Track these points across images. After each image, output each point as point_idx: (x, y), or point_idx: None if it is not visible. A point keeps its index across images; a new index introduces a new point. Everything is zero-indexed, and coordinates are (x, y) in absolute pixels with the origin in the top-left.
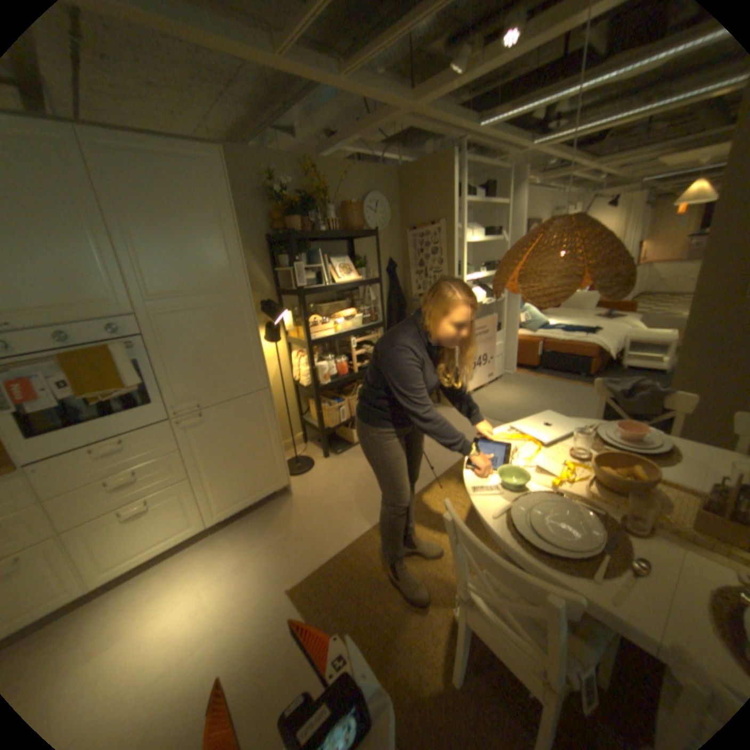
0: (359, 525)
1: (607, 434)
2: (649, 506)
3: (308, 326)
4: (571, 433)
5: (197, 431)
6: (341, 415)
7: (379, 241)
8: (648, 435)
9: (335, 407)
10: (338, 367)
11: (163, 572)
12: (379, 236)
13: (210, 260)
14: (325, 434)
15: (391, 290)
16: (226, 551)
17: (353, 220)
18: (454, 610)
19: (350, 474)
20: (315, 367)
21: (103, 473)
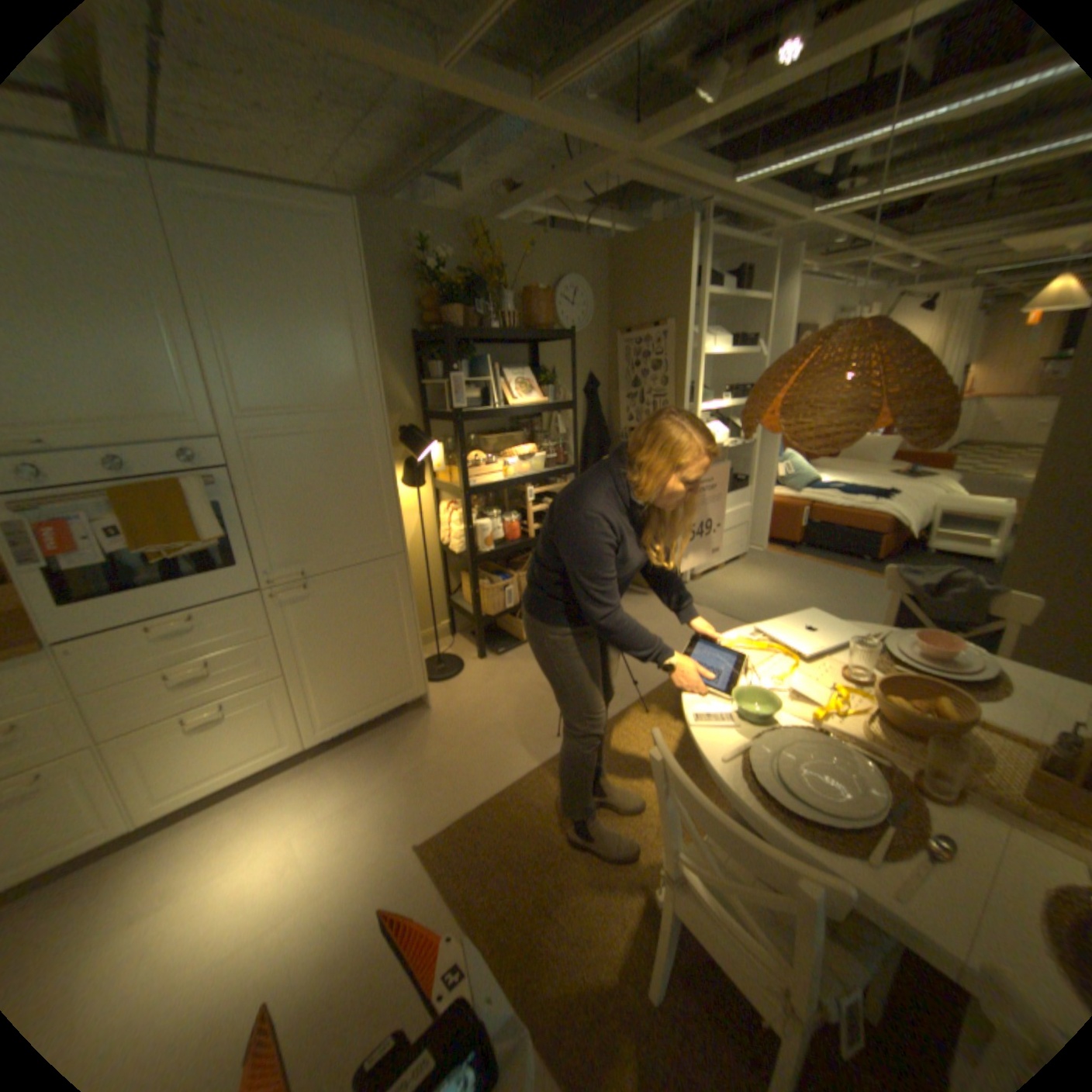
0: (525, 758)
1: (901, 647)
2: (960, 758)
3: (466, 466)
4: (846, 643)
5: (300, 608)
6: (508, 598)
7: (577, 346)
8: (964, 653)
9: (499, 586)
10: (506, 527)
11: (242, 807)
12: (577, 339)
13: (331, 363)
14: (483, 624)
15: (591, 419)
16: (333, 783)
17: (540, 314)
18: (658, 891)
19: (515, 683)
20: (474, 526)
21: (166, 661)
